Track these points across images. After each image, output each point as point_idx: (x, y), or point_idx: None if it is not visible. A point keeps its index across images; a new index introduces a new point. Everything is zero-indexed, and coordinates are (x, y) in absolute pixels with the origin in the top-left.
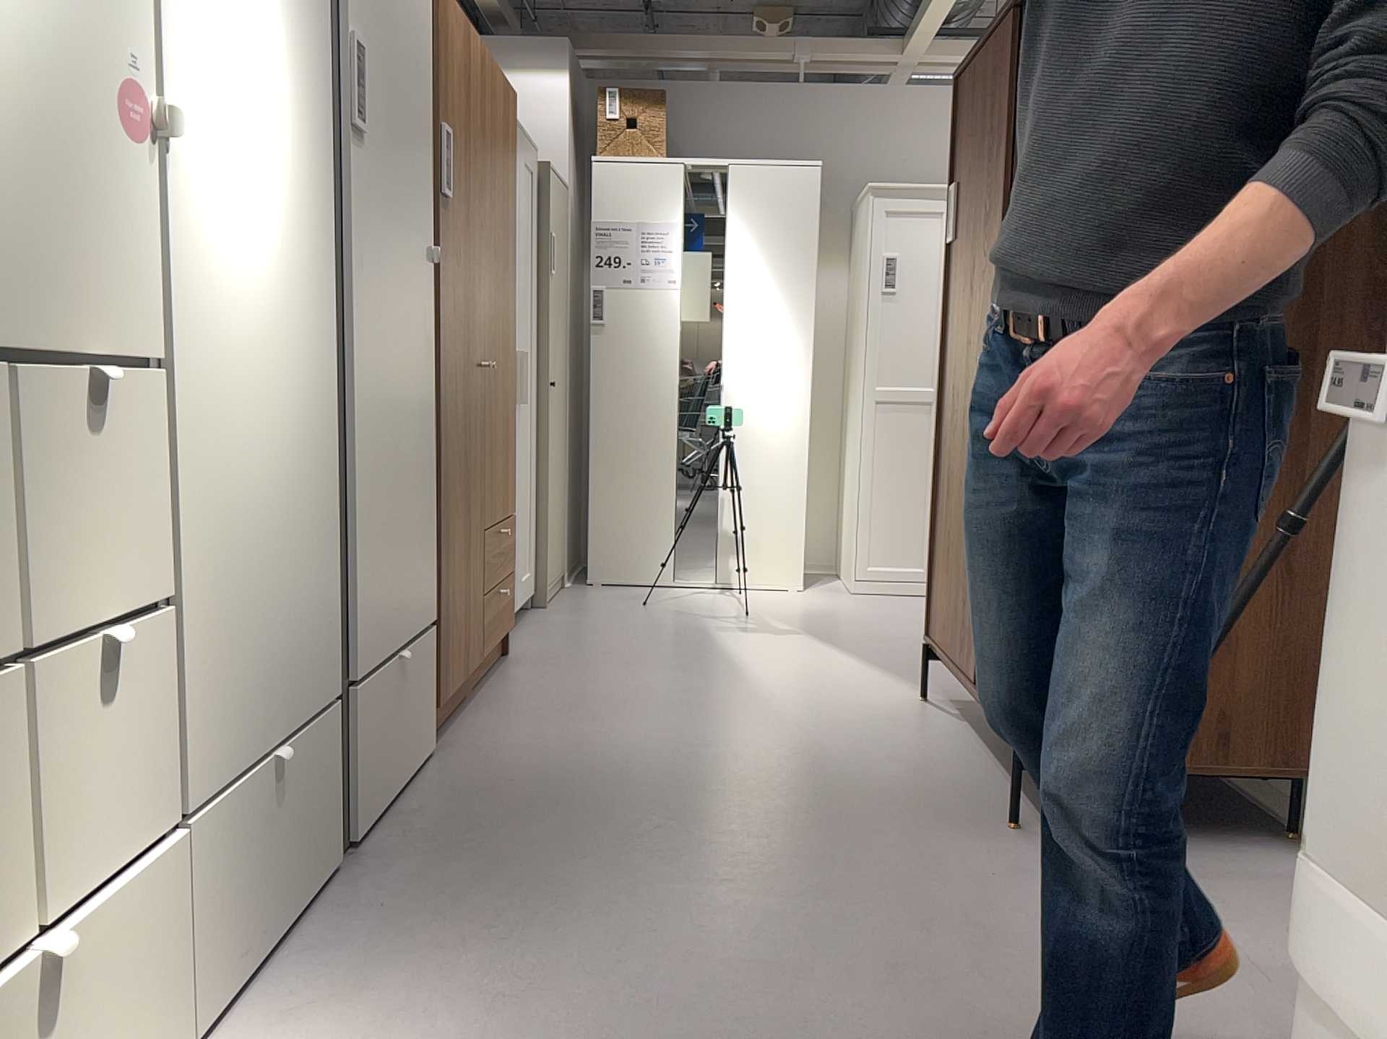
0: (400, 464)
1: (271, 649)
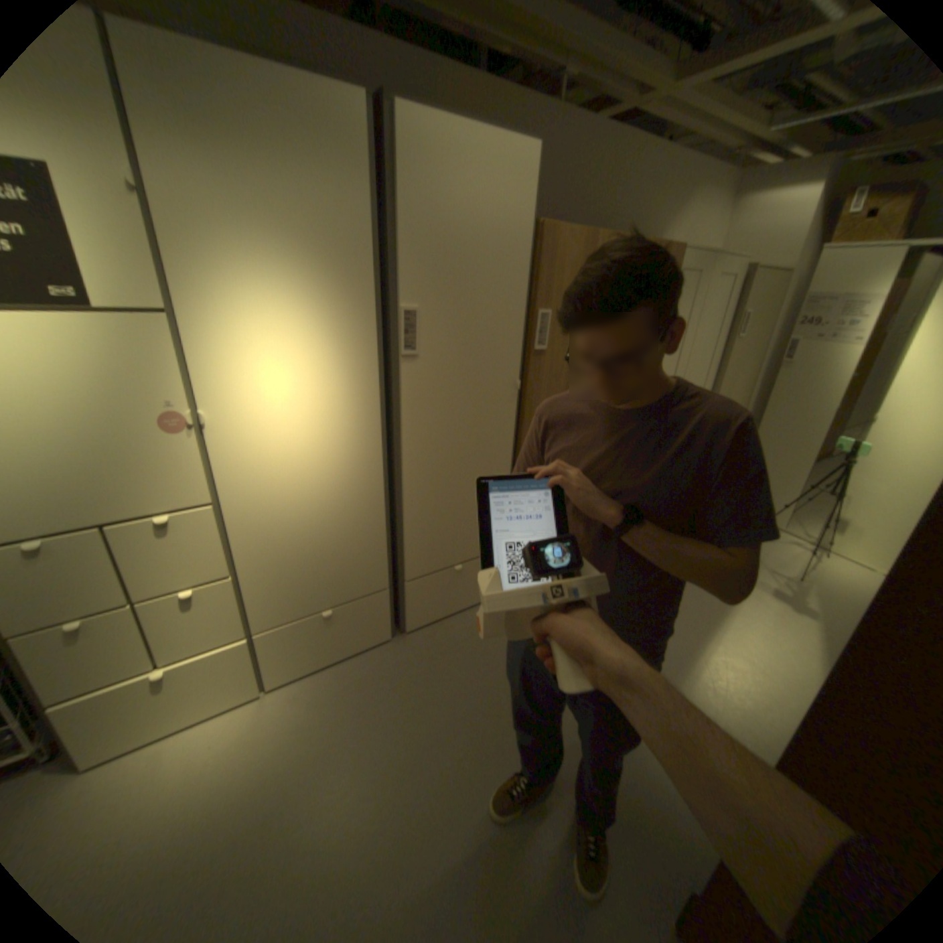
0: (463, 492)
1: (323, 579)
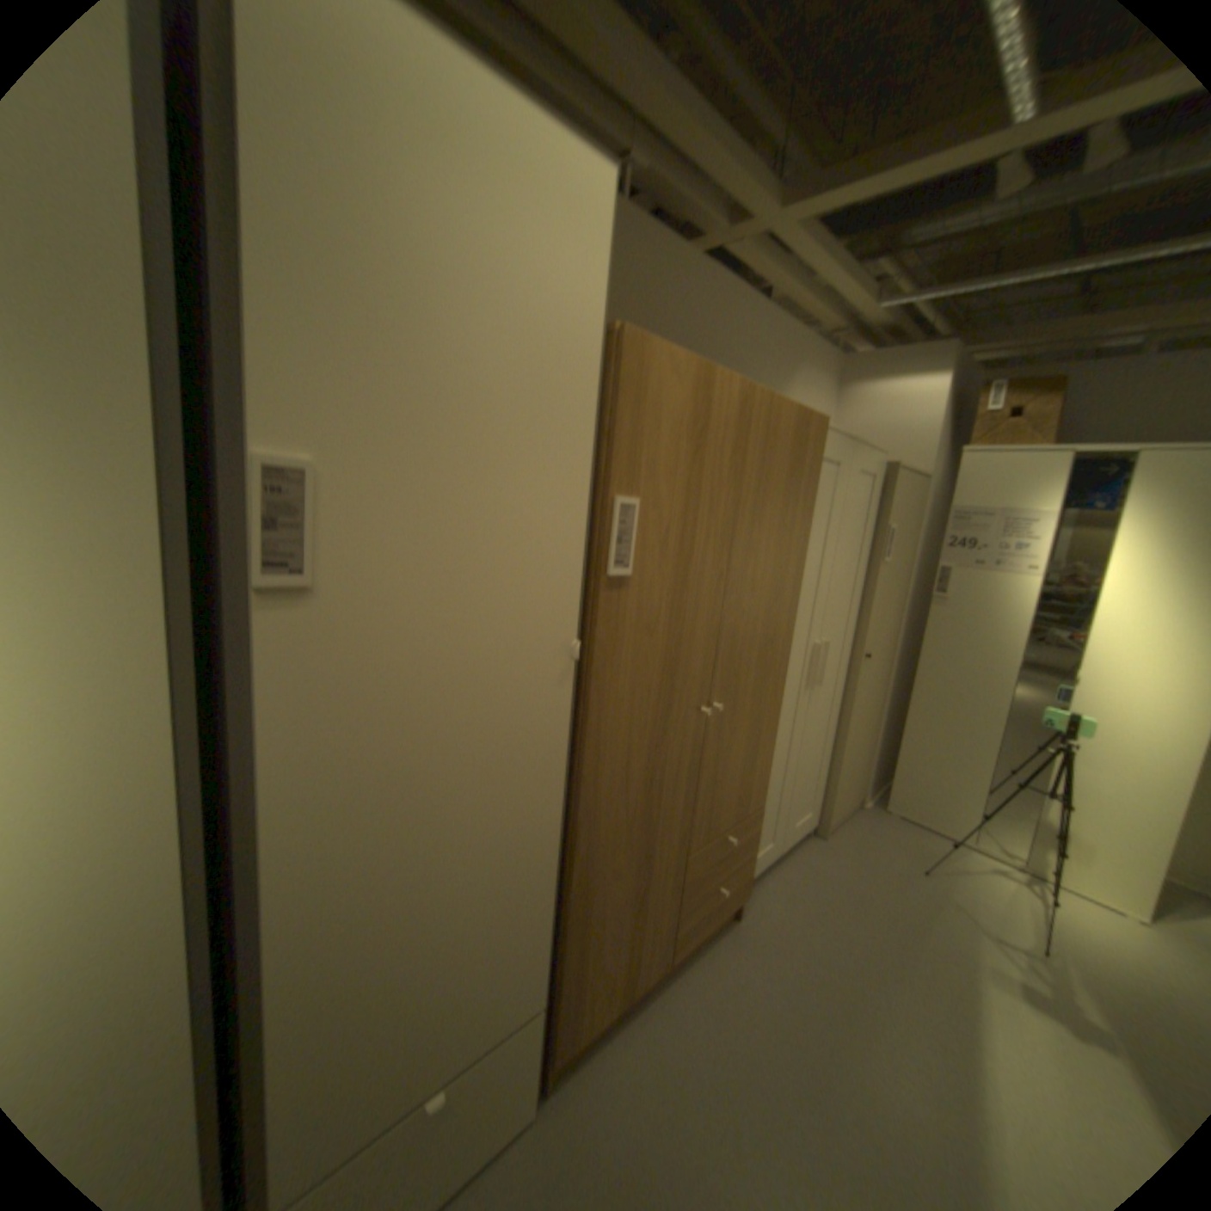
0: (449, 909)
1: None
